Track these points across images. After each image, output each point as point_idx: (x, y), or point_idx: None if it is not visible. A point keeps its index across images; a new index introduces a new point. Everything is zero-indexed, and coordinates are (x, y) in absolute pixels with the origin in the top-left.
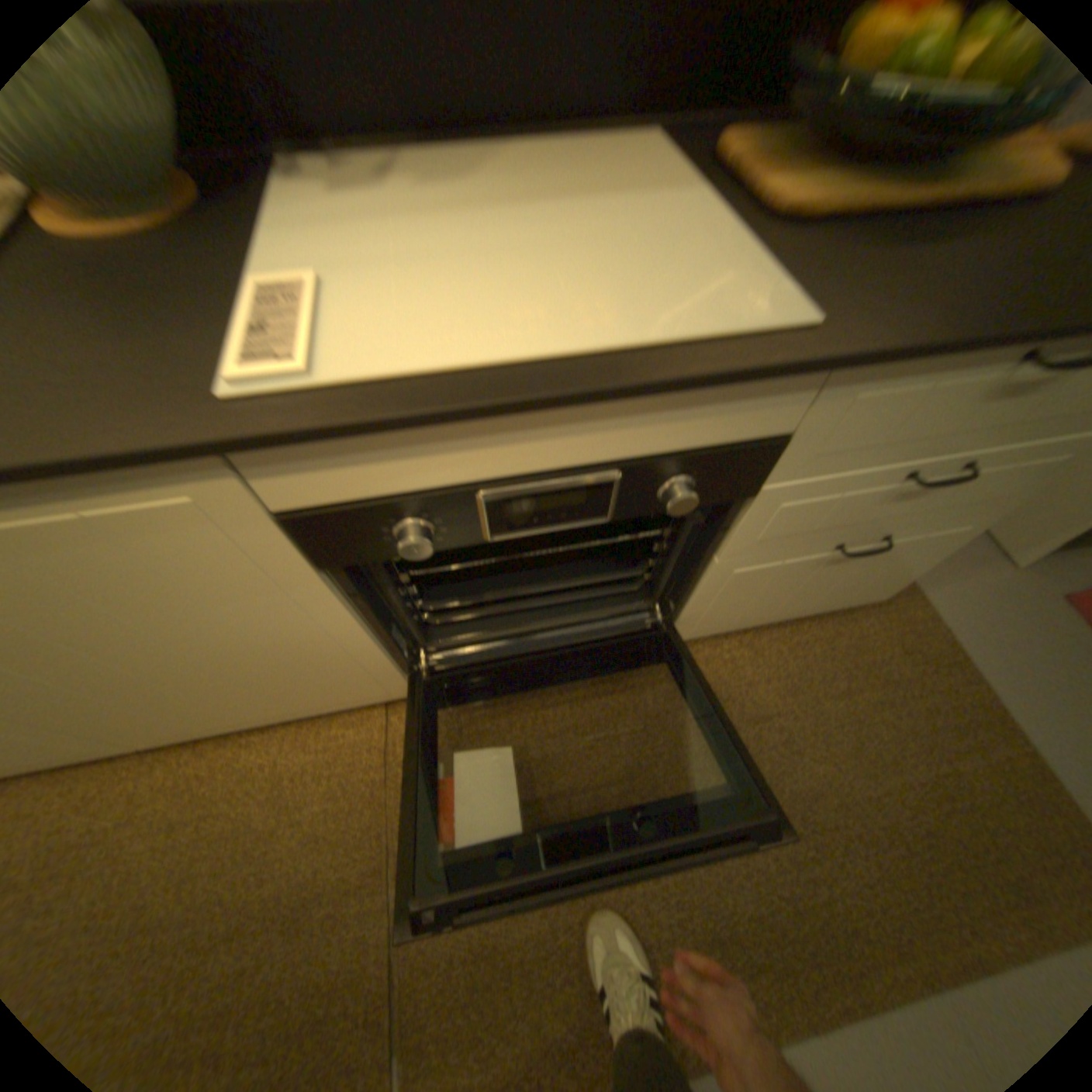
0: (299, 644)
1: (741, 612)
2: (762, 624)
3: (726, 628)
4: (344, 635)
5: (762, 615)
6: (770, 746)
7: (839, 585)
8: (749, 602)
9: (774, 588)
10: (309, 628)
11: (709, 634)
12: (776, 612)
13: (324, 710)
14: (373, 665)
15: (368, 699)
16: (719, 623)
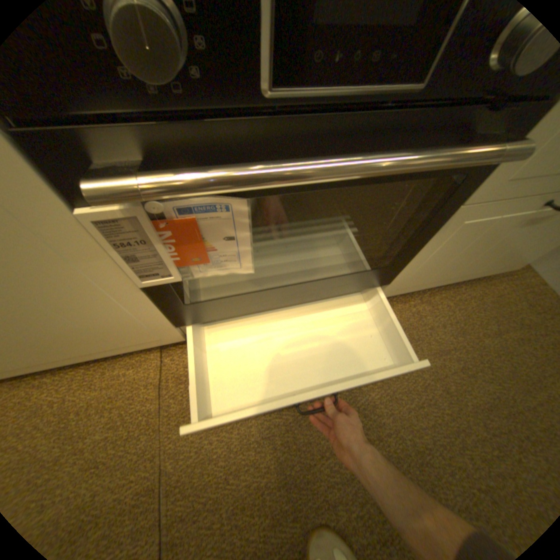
0: (40, 278)
1: (439, 271)
2: (441, 285)
3: (419, 287)
4: (94, 269)
5: (448, 276)
6: (453, 373)
7: (512, 250)
8: (450, 261)
9: (474, 248)
10: (41, 253)
11: (405, 293)
12: (457, 274)
13: (105, 356)
14: (139, 310)
15: (143, 345)
16: (419, 282)
